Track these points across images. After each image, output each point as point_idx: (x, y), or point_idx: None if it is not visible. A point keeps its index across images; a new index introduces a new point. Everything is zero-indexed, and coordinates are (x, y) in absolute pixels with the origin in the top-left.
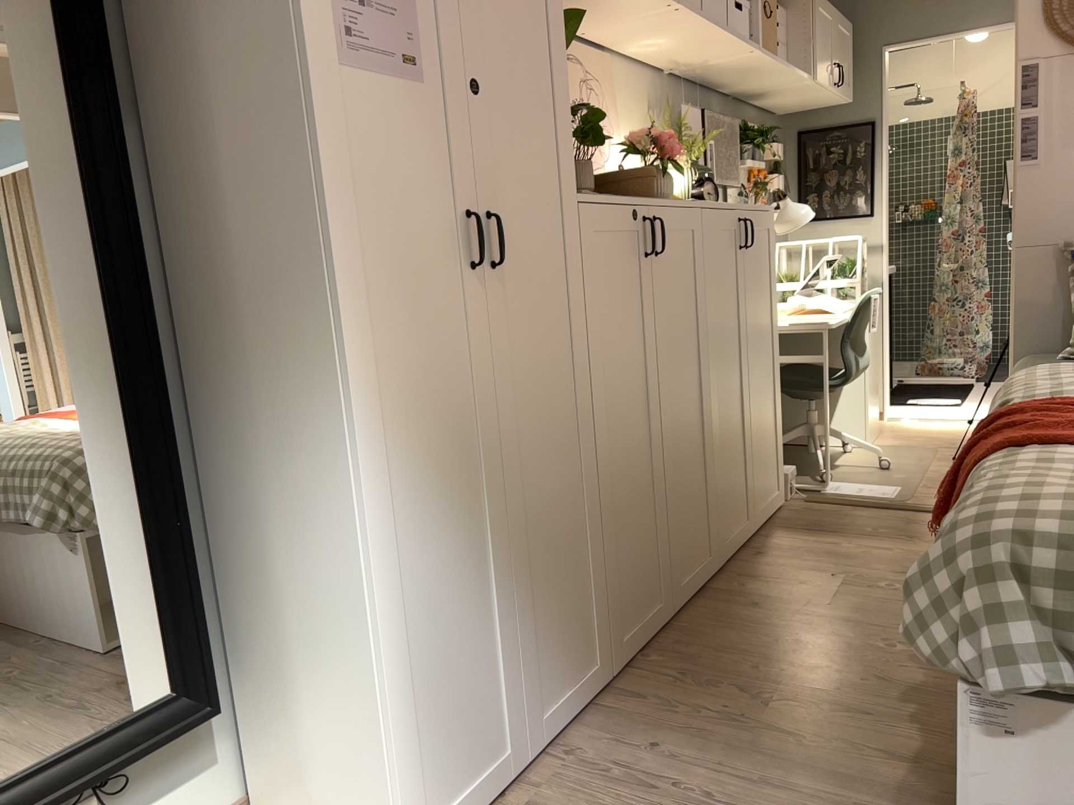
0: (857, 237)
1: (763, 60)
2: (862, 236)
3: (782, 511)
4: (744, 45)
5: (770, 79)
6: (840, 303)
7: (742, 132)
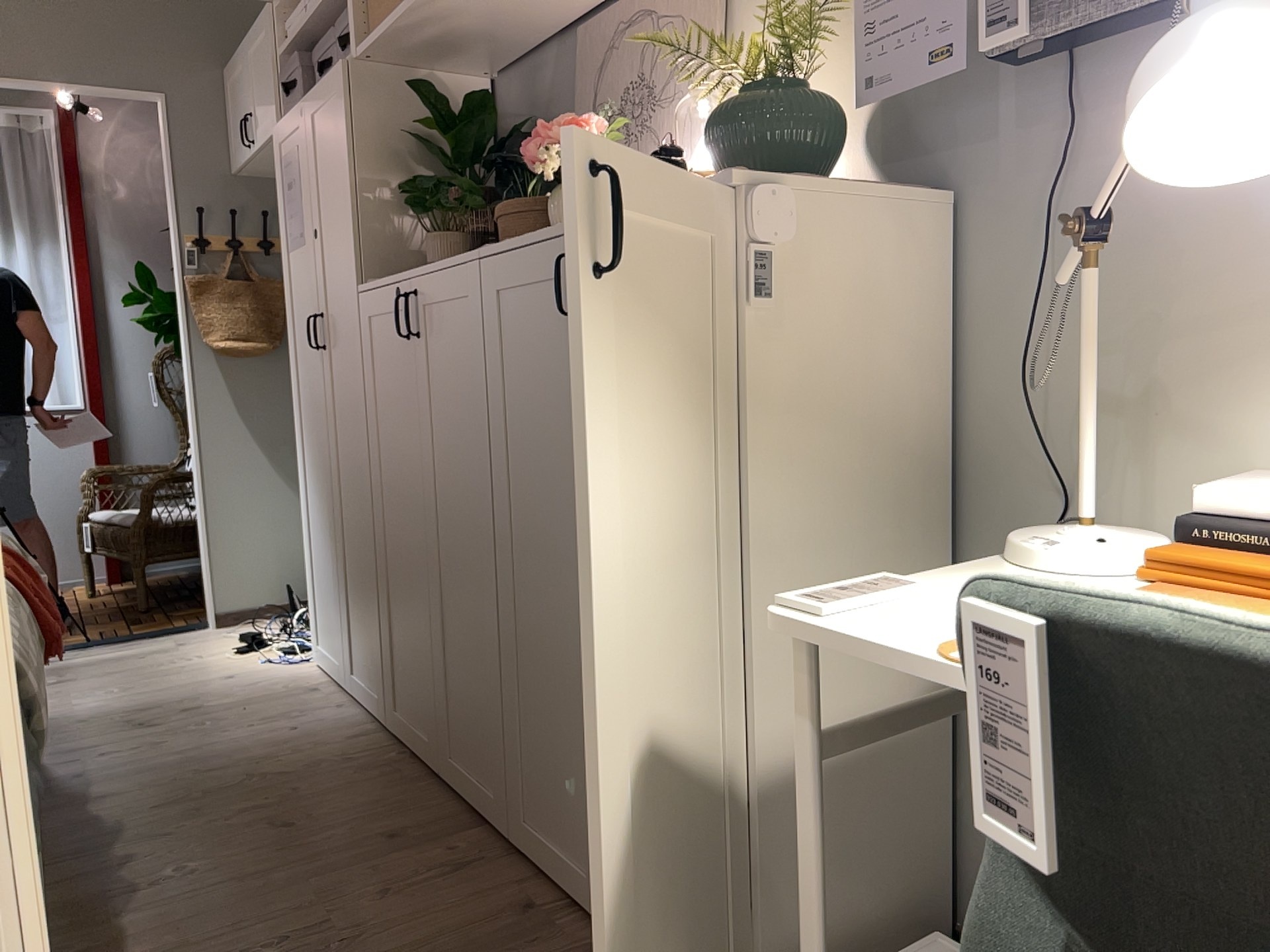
0: None
1: None
2: None
3: None
4: None
5: None
6: None
7: None
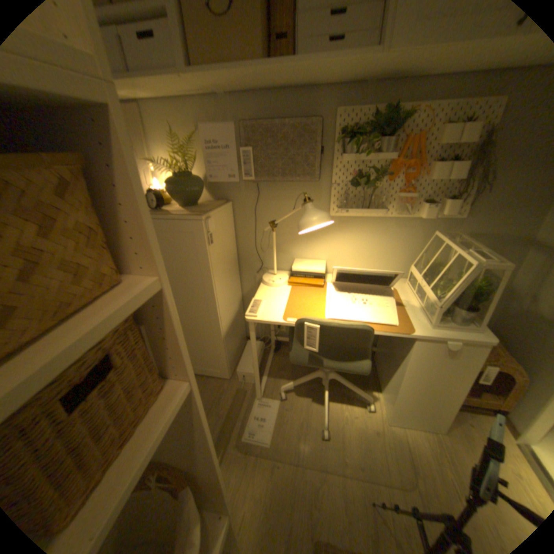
0: (476, 259)
1: (216, 70)
2: (482, 261)
3: (217, 379)
4: (151, 75)
5: (319, 66)
6: (369, 311)
7: (358, 120)
